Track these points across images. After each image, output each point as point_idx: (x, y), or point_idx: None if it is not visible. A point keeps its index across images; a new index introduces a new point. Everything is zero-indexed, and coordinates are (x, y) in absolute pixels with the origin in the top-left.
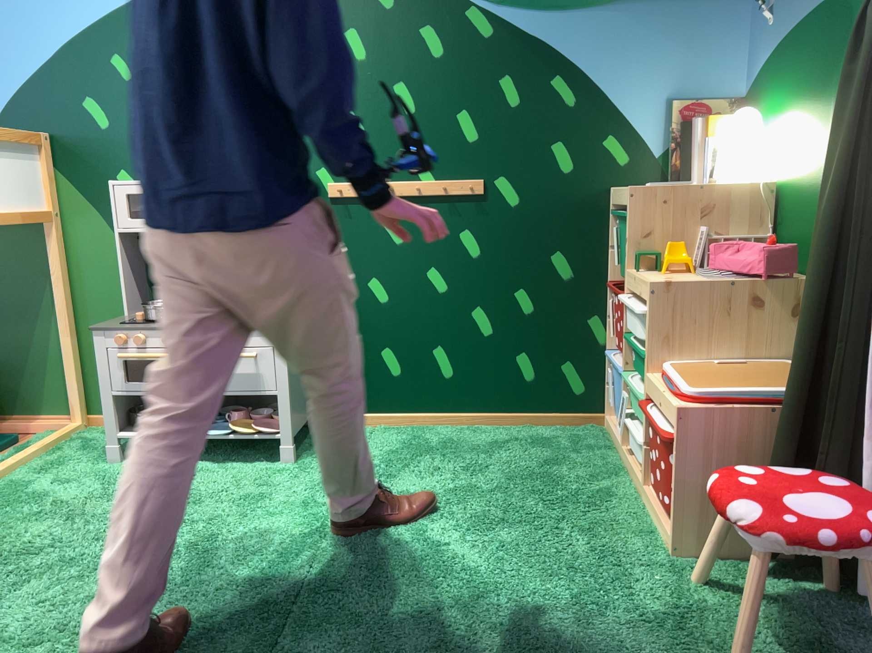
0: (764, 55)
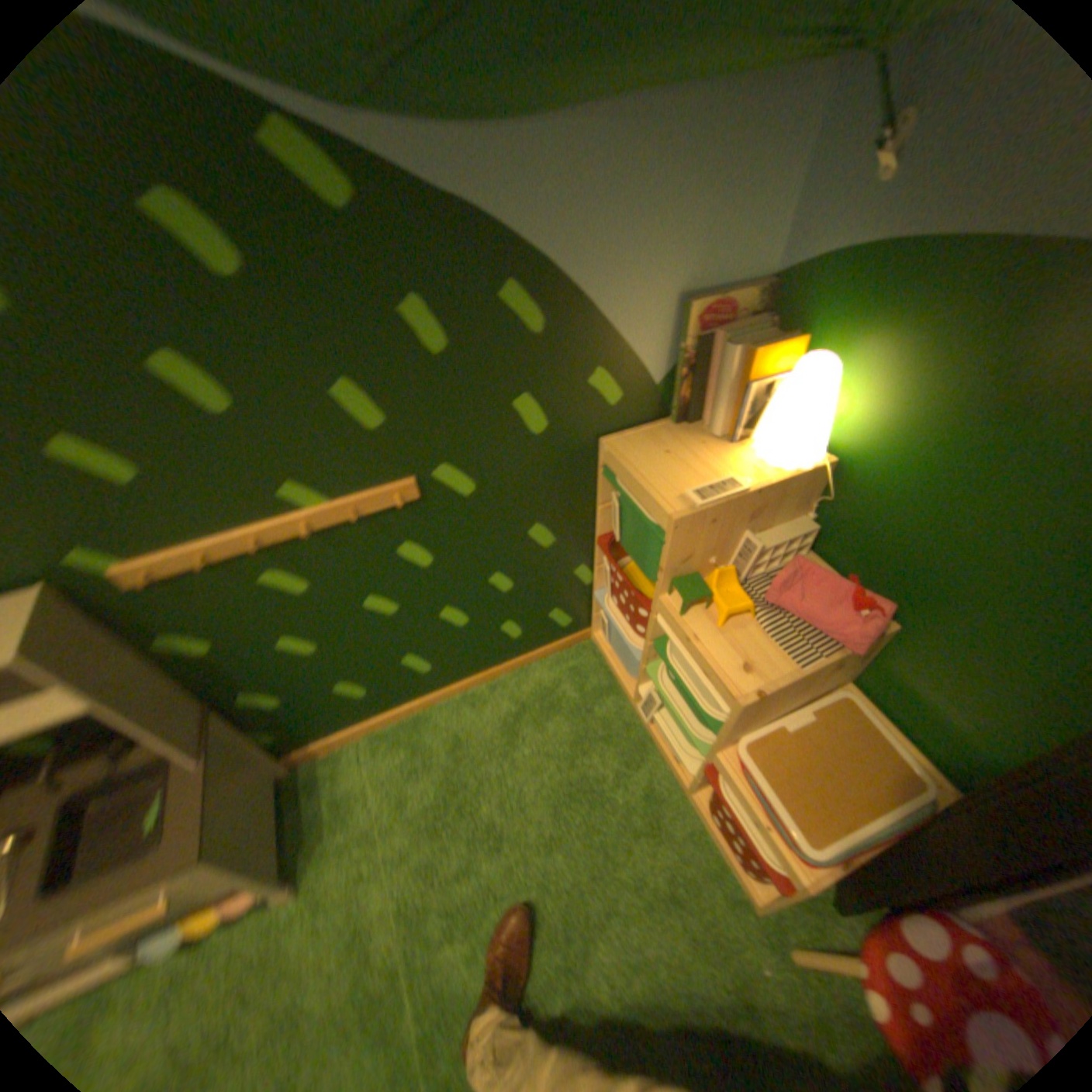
0: (857, 233)
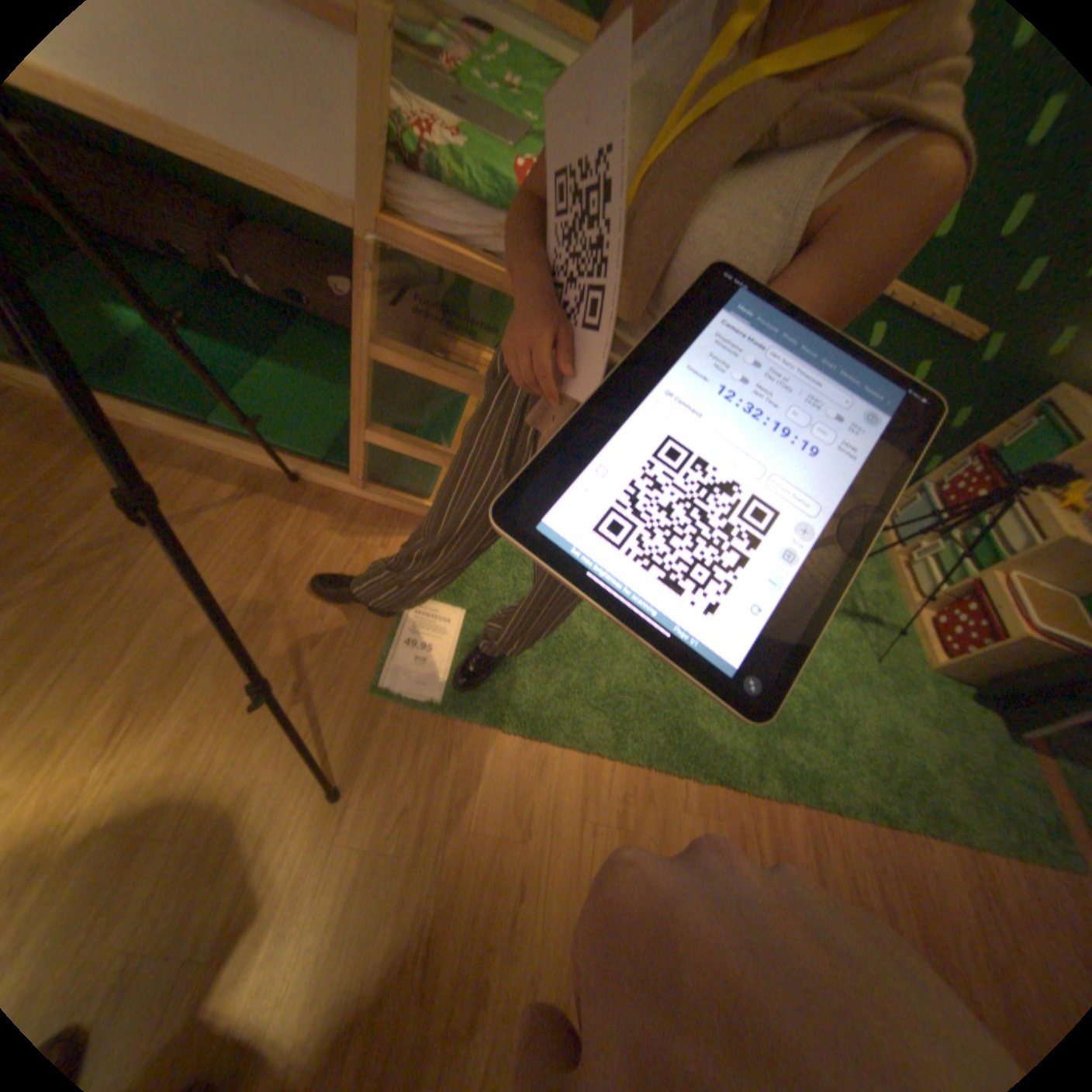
0: None
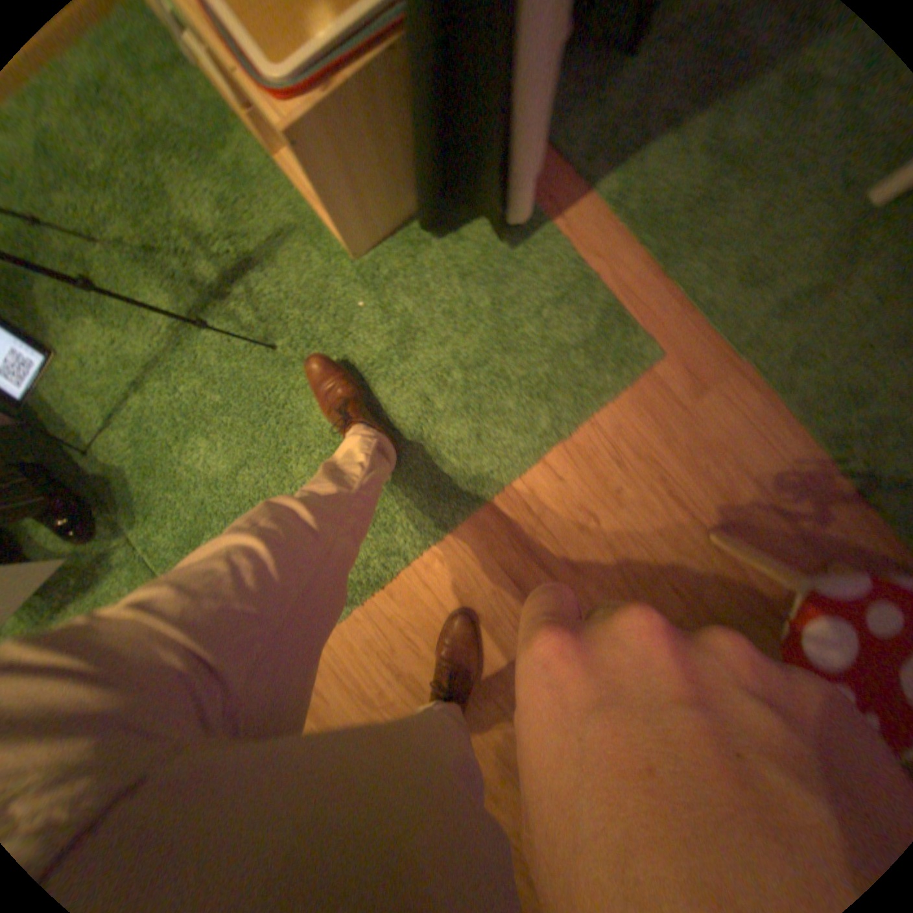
0: None
